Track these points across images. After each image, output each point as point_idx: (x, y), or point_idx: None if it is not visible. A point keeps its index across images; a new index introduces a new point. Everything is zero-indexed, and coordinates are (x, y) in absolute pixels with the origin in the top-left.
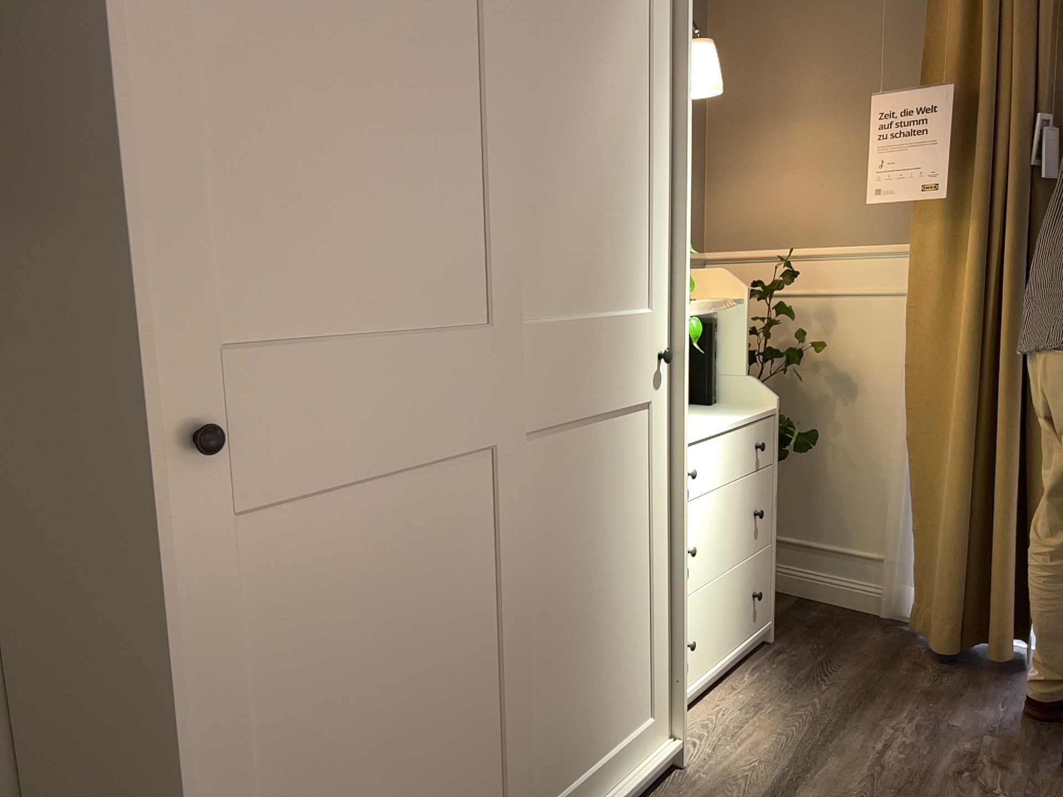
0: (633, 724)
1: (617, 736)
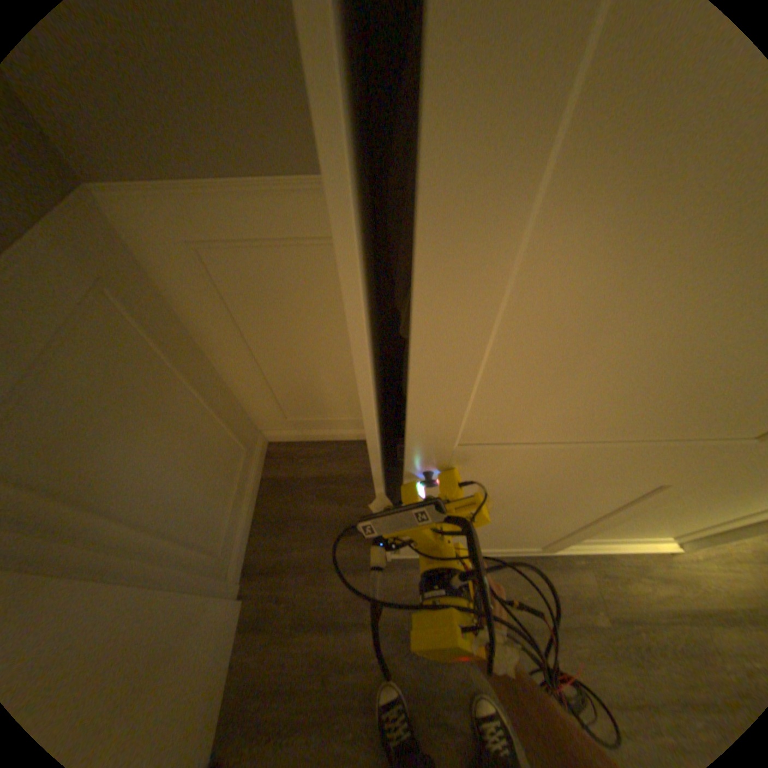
0: (655, 537)
1: (638, 537)
